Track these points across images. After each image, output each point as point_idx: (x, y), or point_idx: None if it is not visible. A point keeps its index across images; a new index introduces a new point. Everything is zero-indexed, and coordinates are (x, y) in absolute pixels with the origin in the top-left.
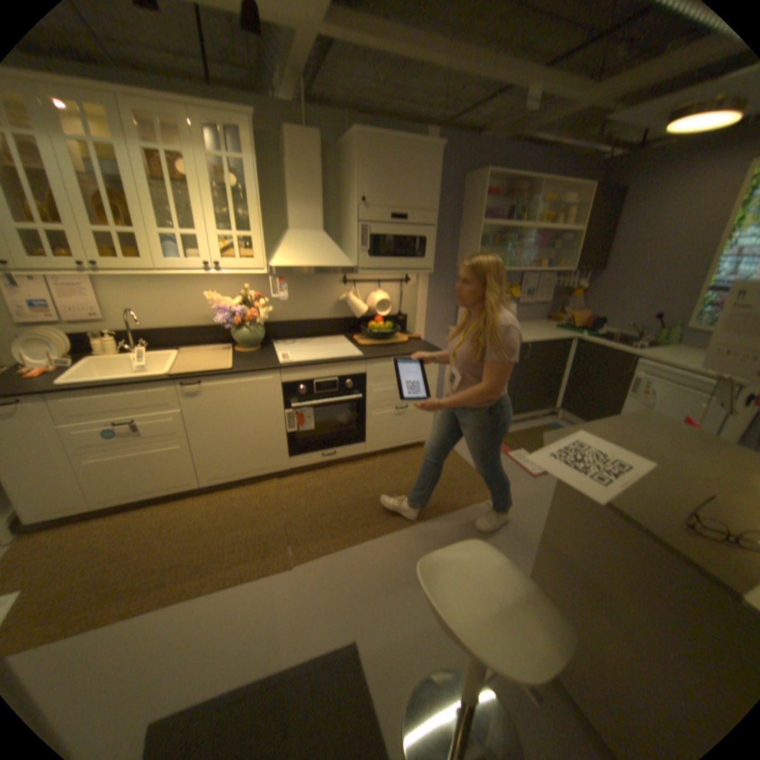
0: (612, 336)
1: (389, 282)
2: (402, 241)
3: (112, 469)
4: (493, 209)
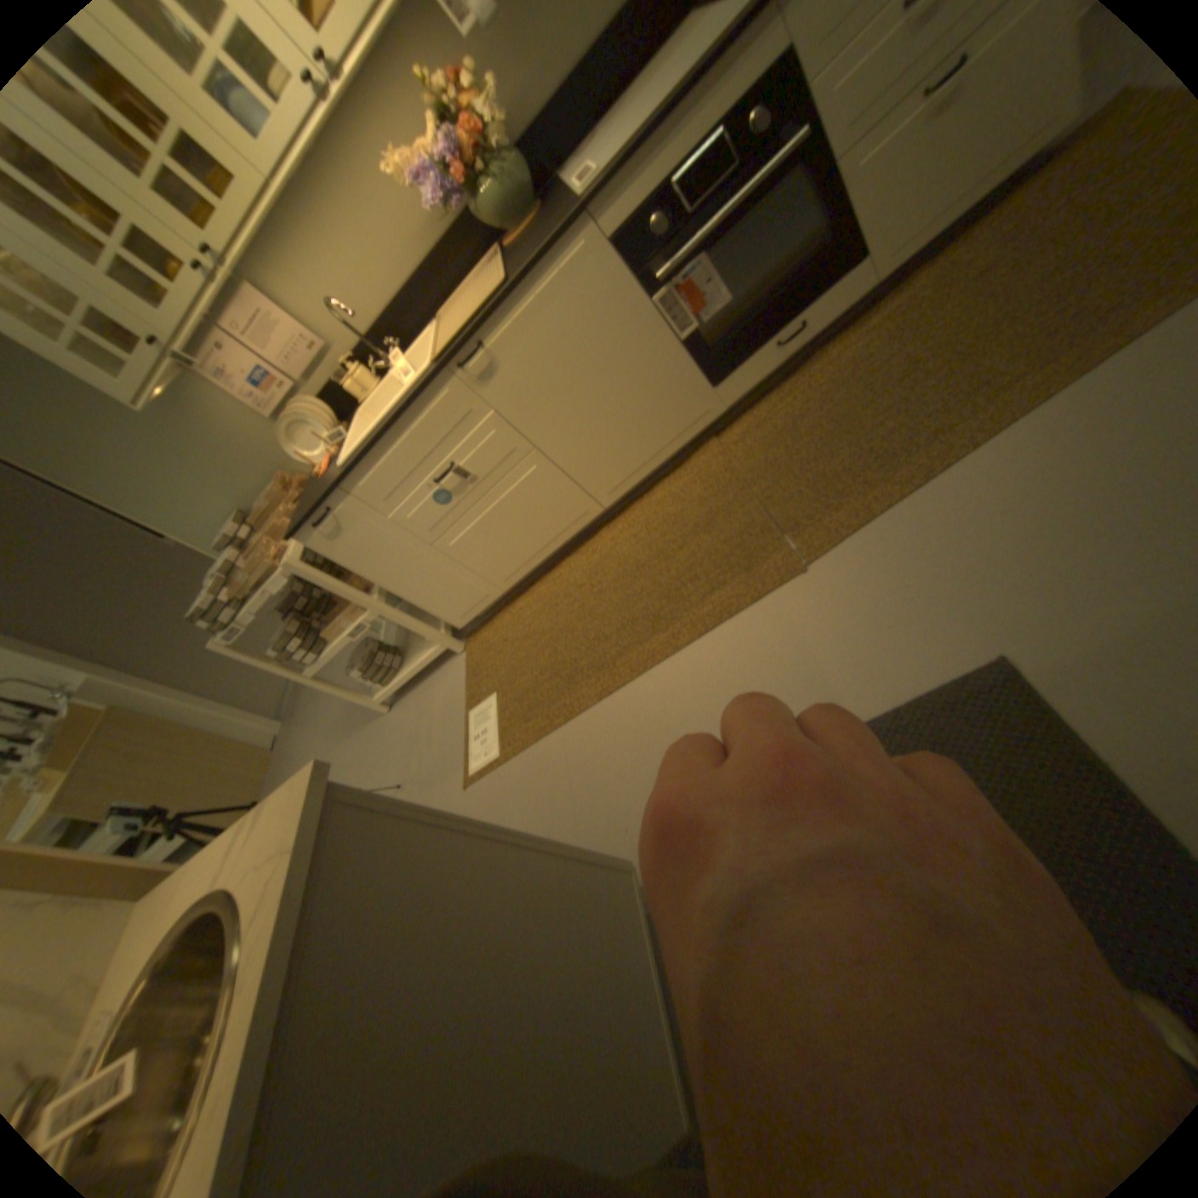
0: None
1: None
2: None
3: (485, 535)
4: None
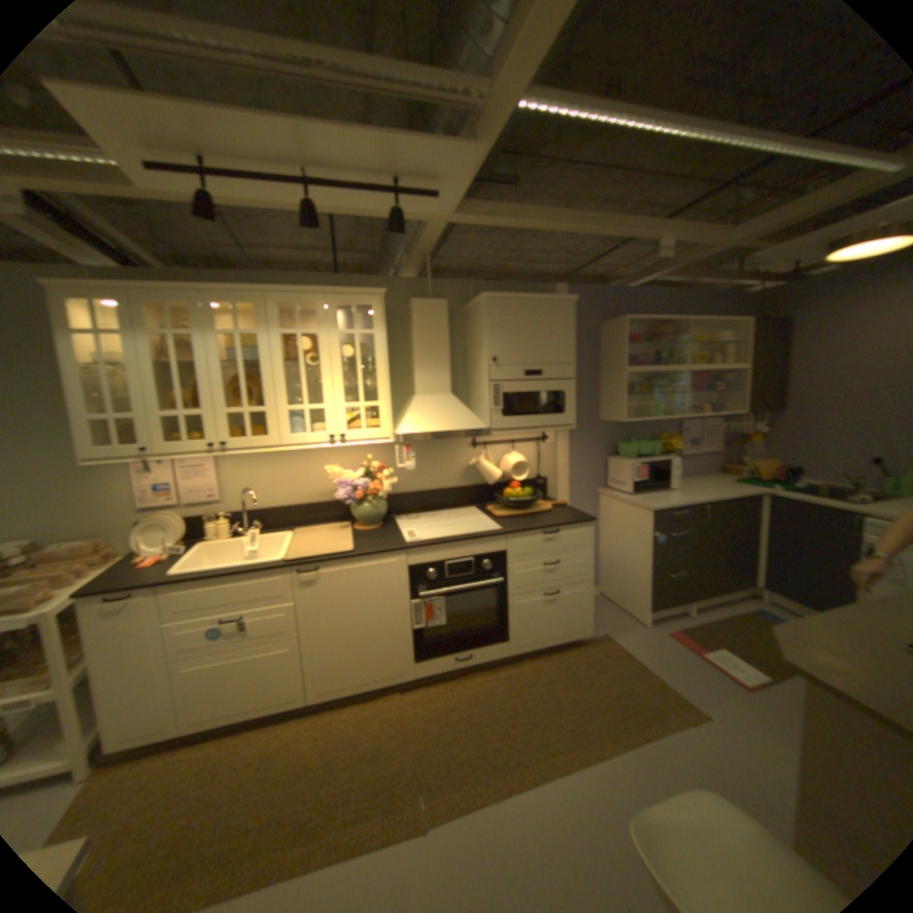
0: (815, 489)
1: (522, 441)
2: (536, 396)
3: (209, 679)
4: (634, 355)
